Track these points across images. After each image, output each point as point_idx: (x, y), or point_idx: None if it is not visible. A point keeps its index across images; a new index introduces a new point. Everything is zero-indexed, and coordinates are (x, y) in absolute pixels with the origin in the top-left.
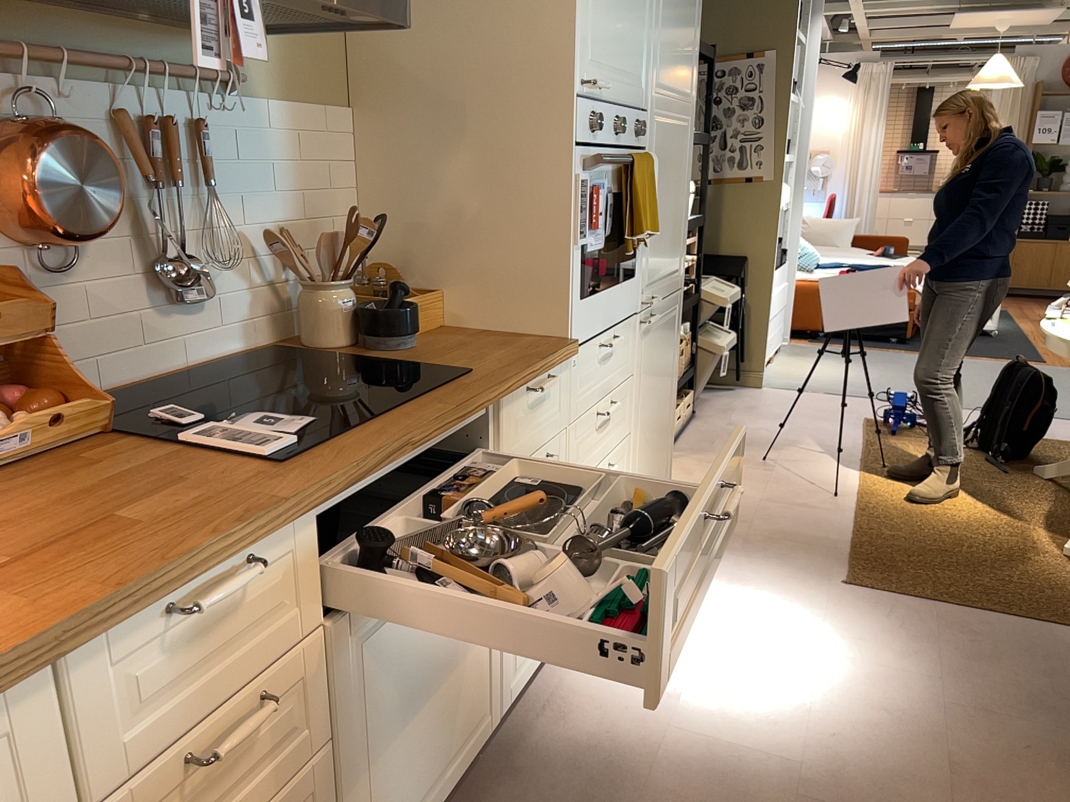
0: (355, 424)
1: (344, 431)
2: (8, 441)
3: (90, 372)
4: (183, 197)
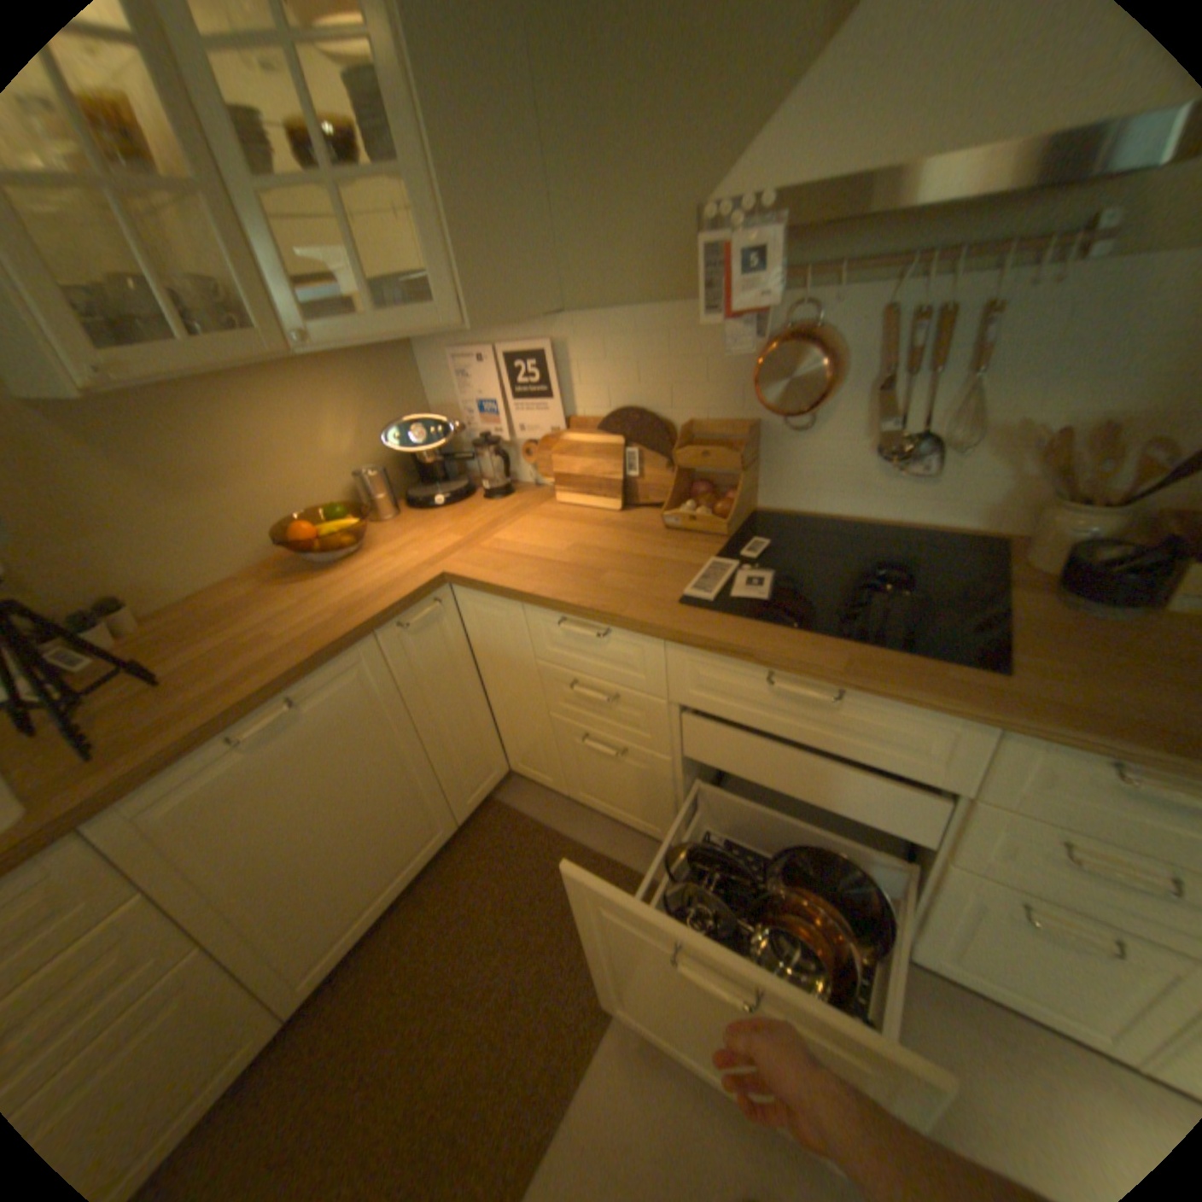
0: (775, 620)
1: (752, 618)
2: (672, 518)
3: (811, 498)
4: (949, 378)
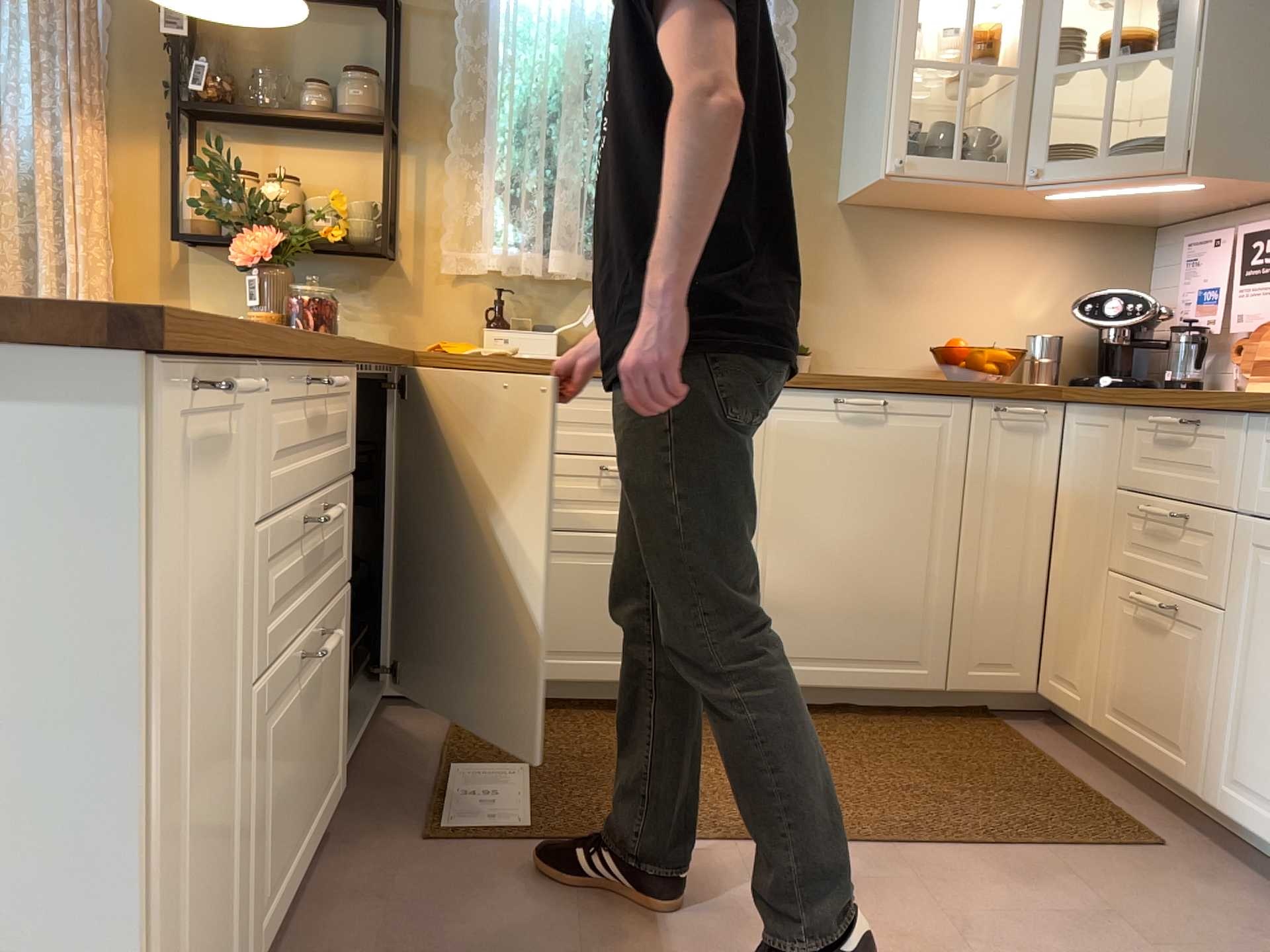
0: None
1: None
2: None
3: None
4: None
